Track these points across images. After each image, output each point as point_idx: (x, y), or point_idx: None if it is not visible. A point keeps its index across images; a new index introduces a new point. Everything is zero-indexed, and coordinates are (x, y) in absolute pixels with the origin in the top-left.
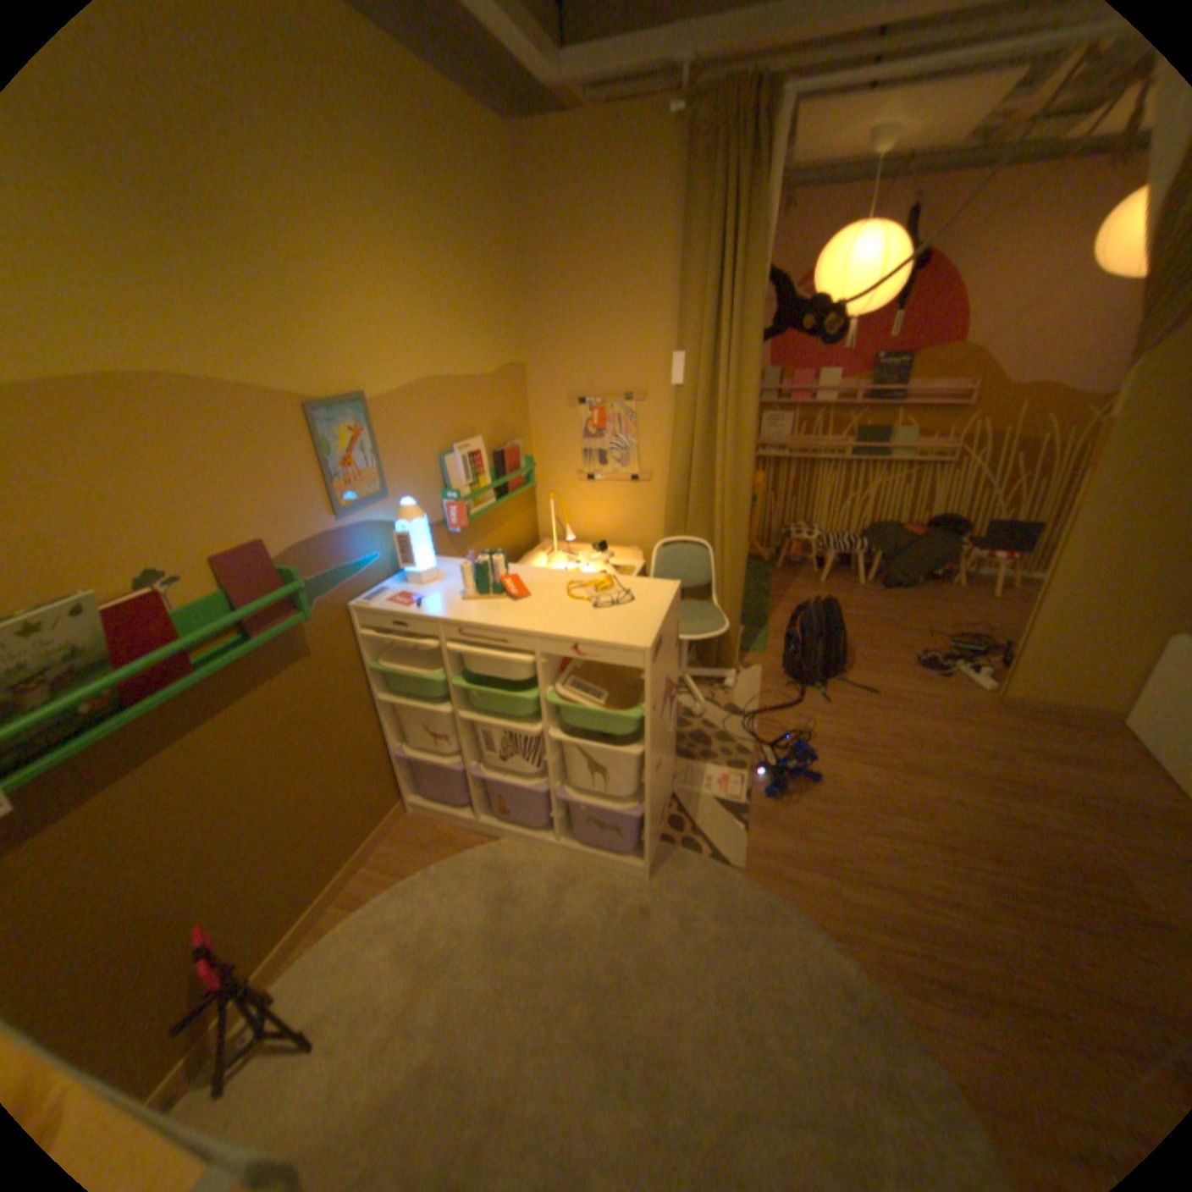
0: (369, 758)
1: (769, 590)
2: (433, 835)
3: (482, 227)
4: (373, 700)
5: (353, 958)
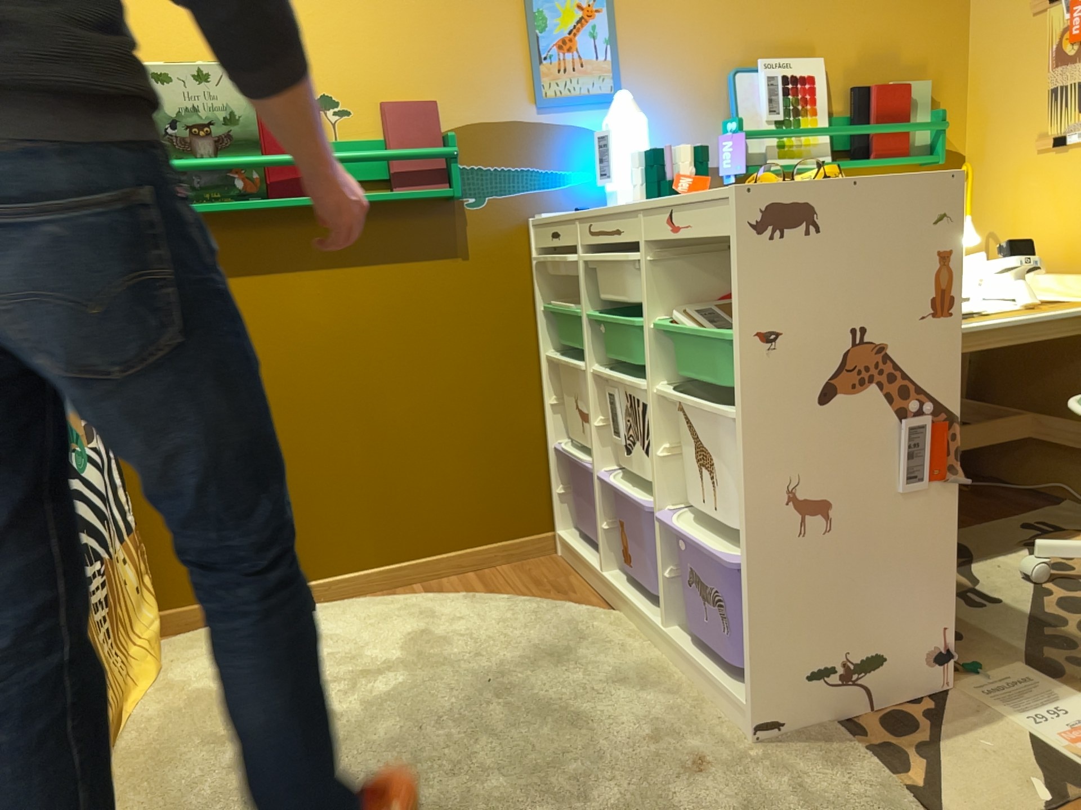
0: (519, 435)
1: None
2: (559, 580)
3: None
4: (540, 360)
5: (385, 618)
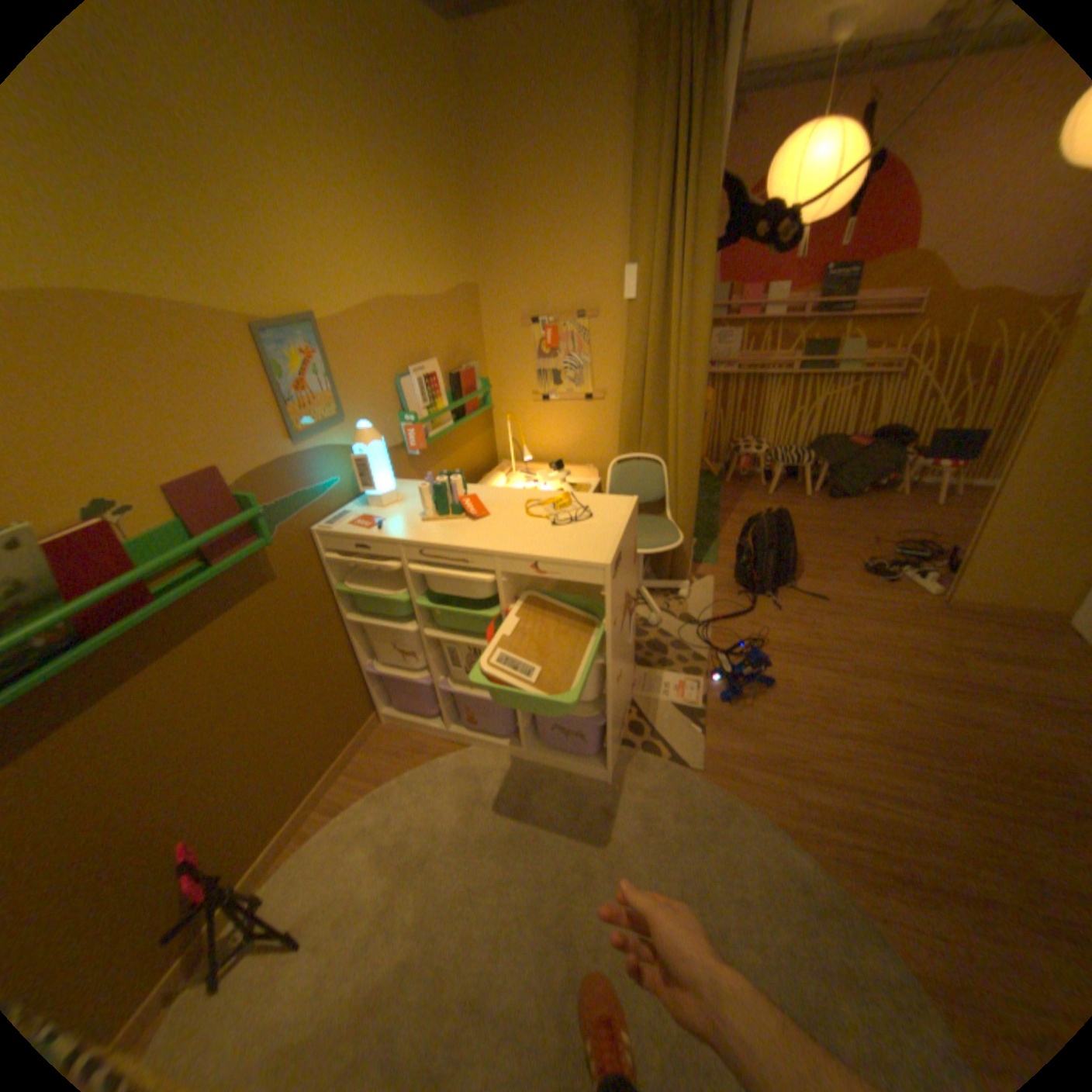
0: (342, 674)
1: (719, 503)
2: (407, 743)
3: (427, 139)
4: (342, 620)
5: (335, 861)
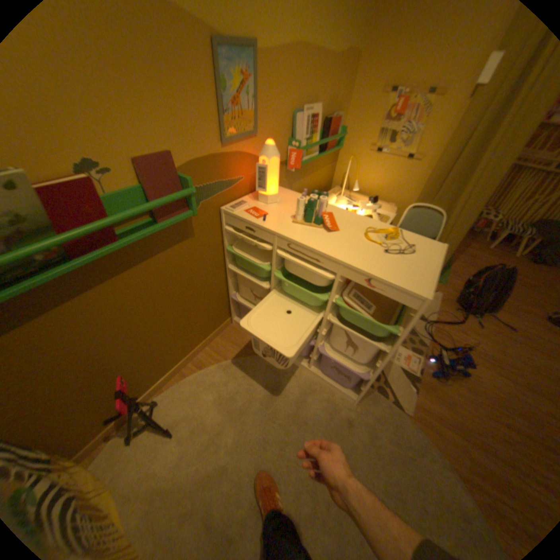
0: (218, 296)
1: None
2: (244, 340)
3: None
4: (225, 266)
5: (196, 395)
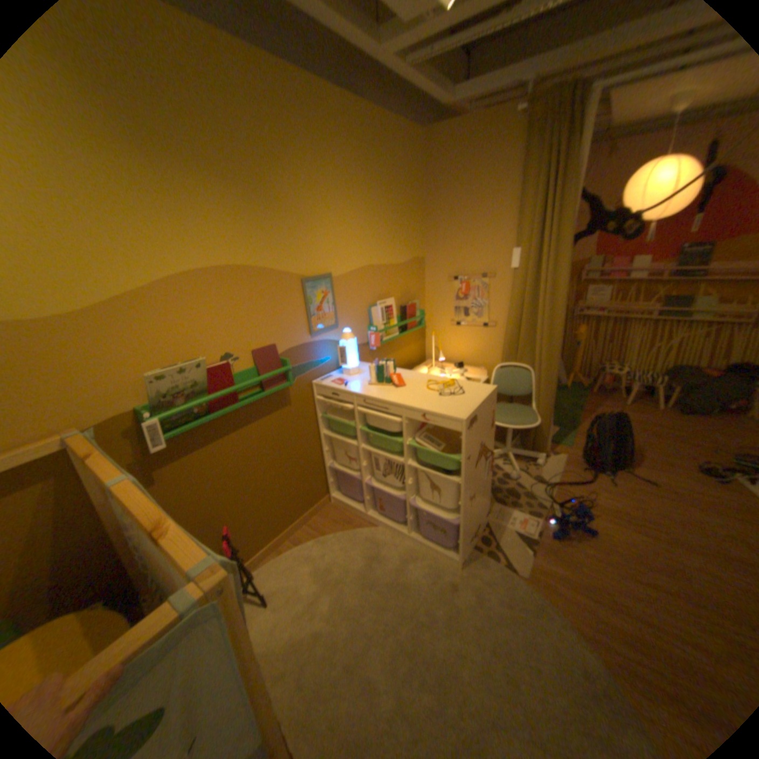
0: (314, 467)
1: (584, 406)
2: (342, 517)
3: (403, 185)
4: (319, 435)
5: (292, 570)
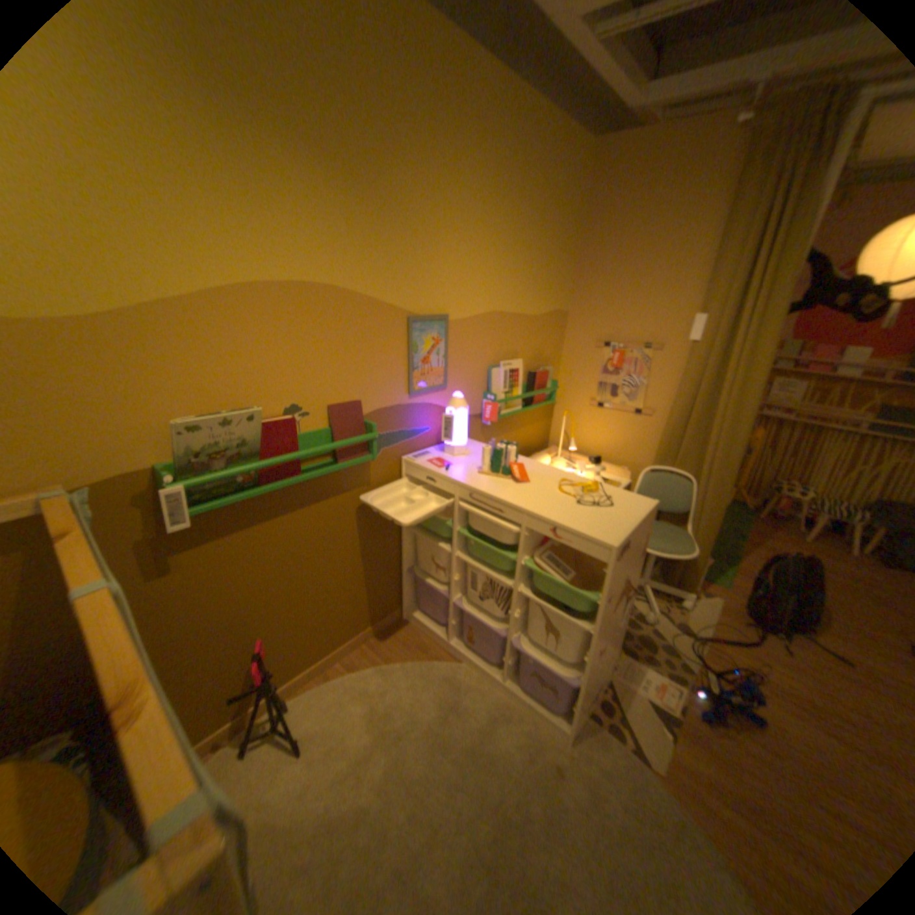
0: (388, 568)
1: (748, 535)
2: (416, 641)
3: (558, 209)
4: (401, 528)
5: (341, 705)
